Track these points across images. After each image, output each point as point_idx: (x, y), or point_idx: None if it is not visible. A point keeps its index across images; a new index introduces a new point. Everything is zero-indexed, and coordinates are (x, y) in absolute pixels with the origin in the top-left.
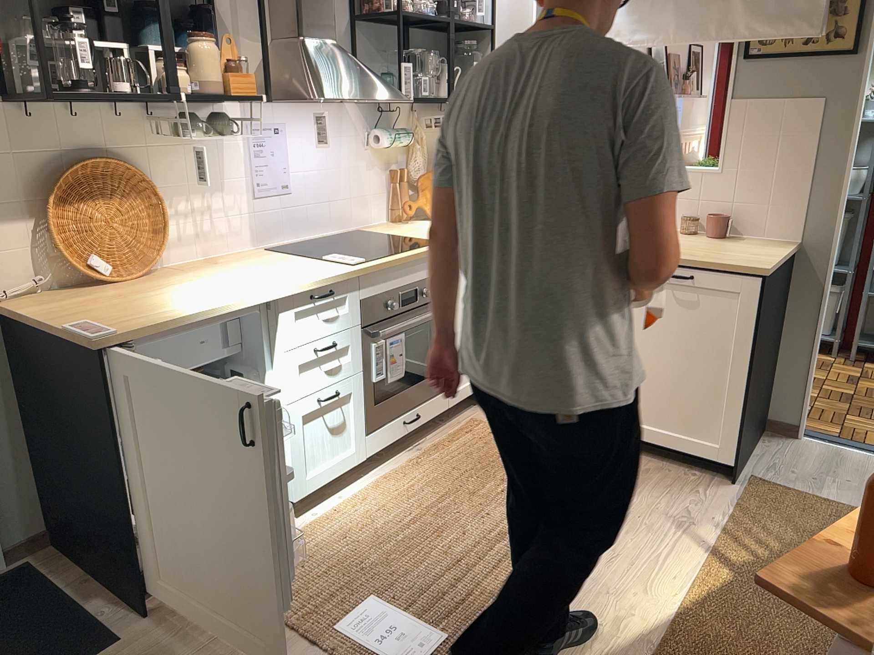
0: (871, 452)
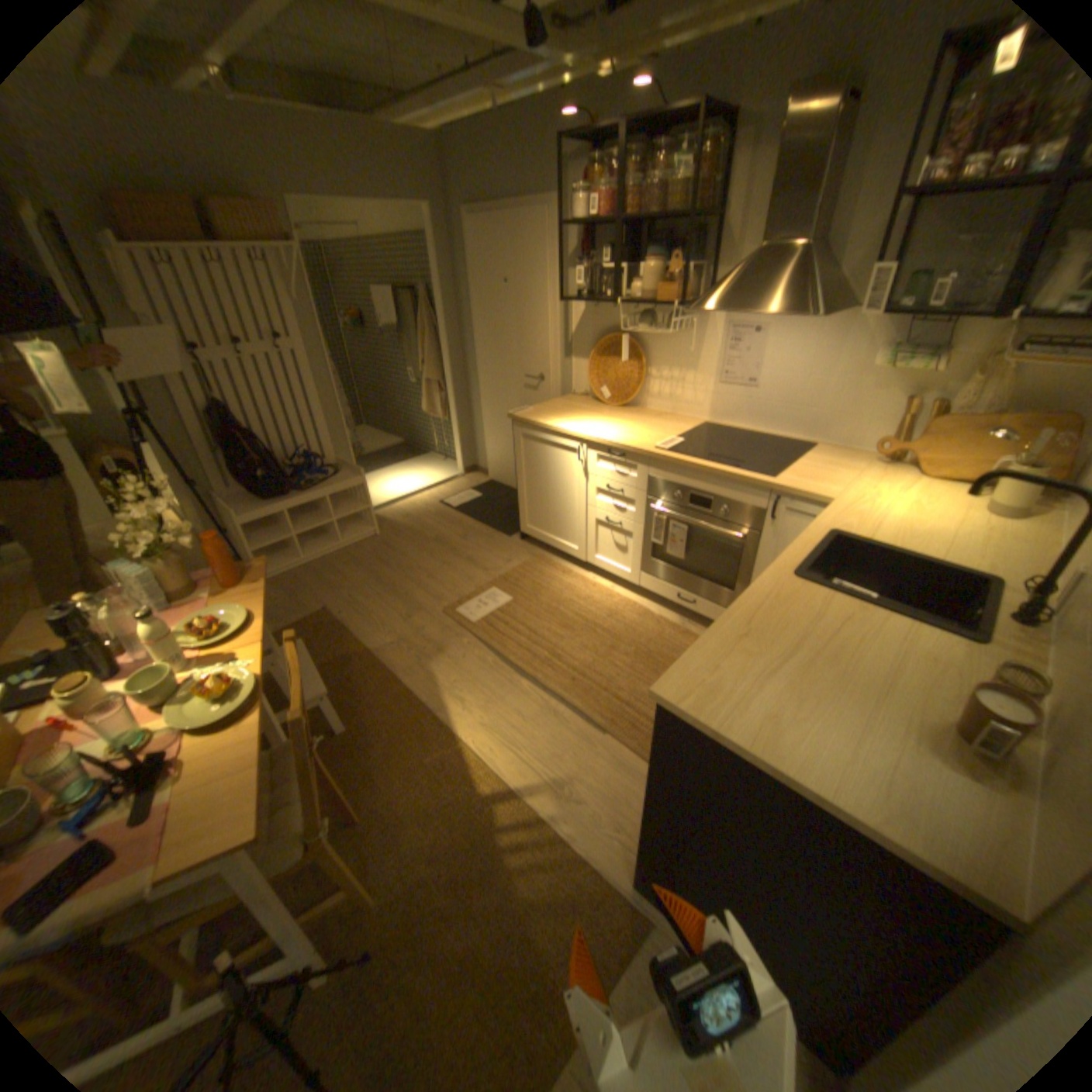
0: None
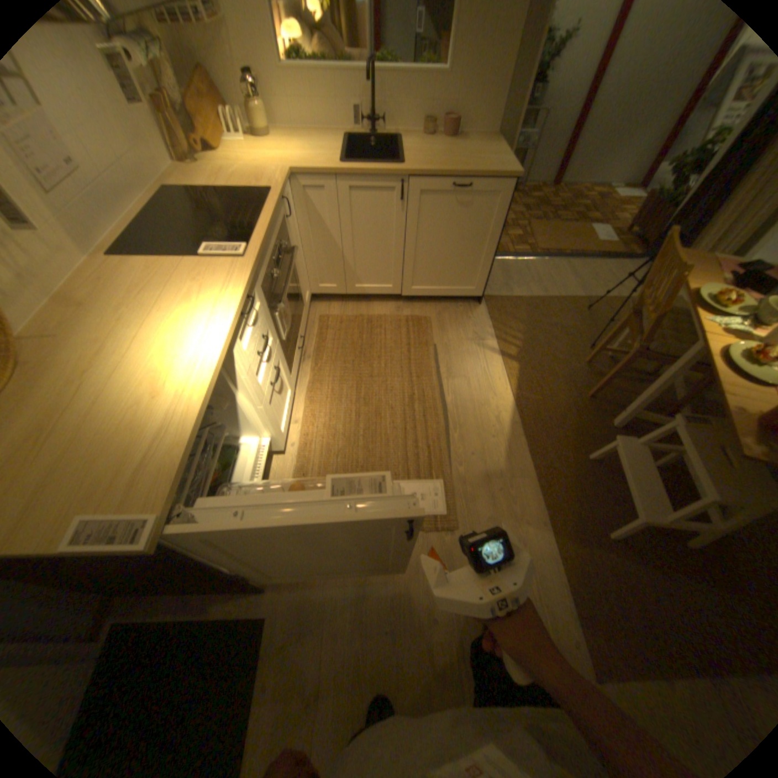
0: (512, 259)
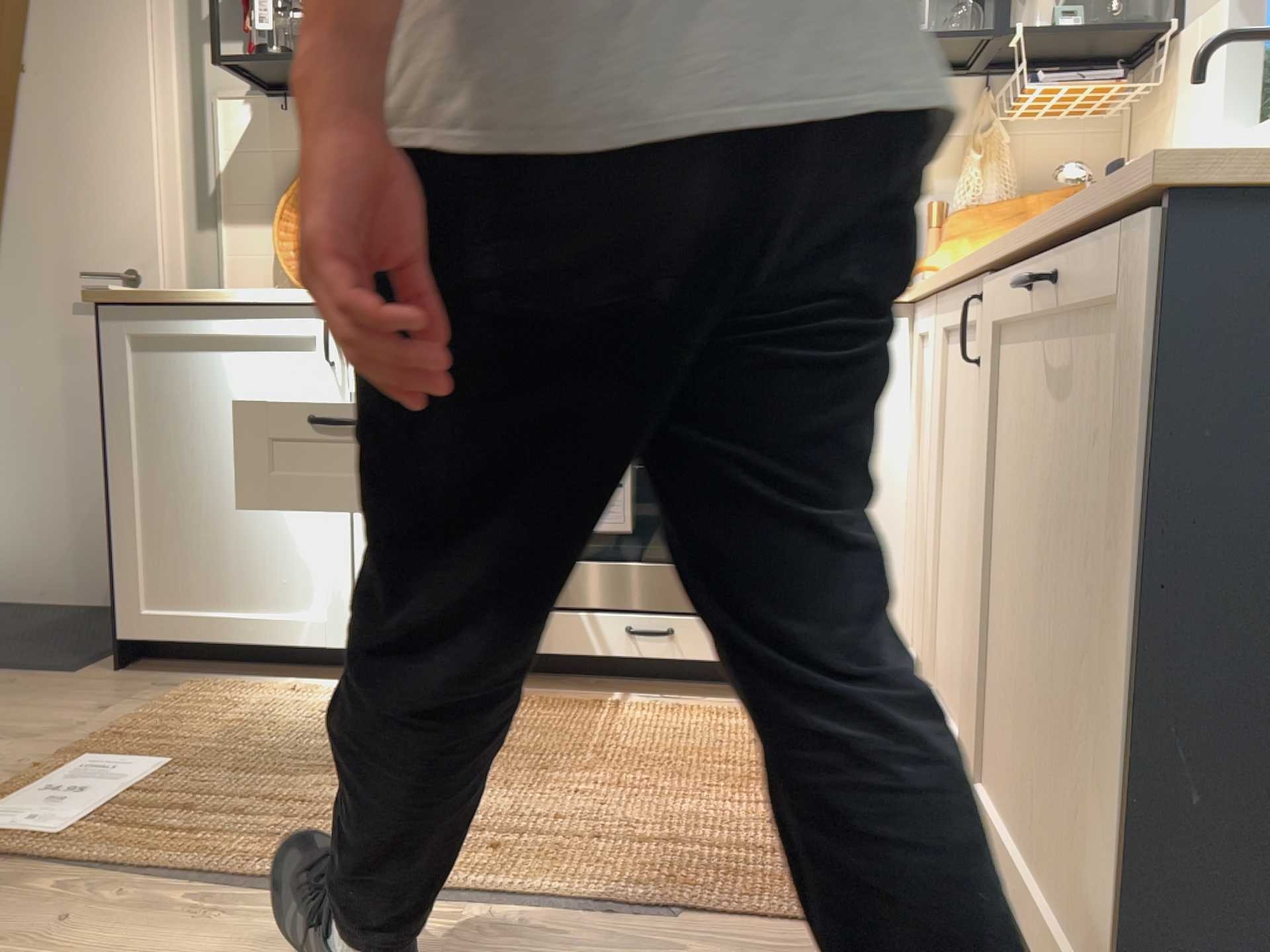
0: None
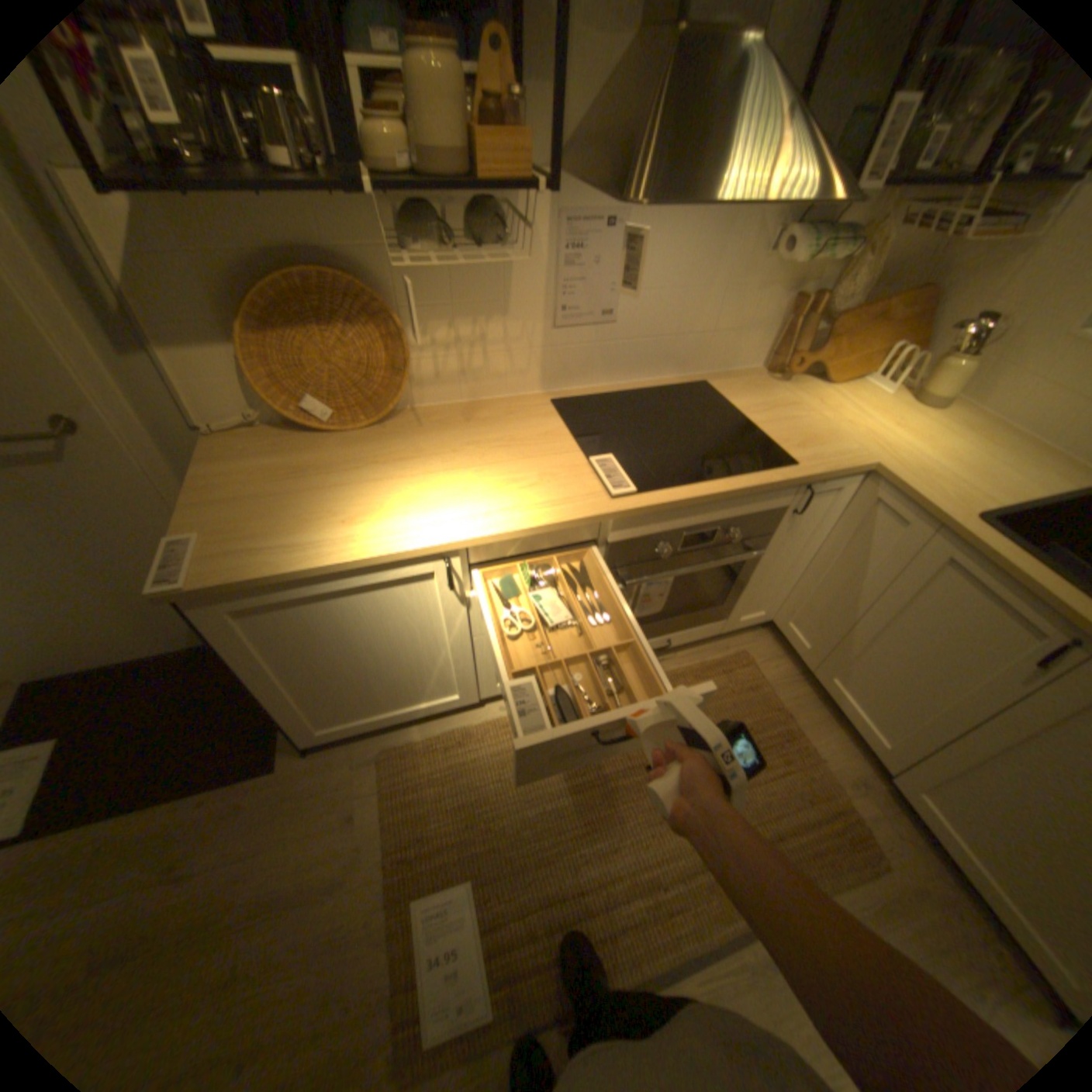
0: None
